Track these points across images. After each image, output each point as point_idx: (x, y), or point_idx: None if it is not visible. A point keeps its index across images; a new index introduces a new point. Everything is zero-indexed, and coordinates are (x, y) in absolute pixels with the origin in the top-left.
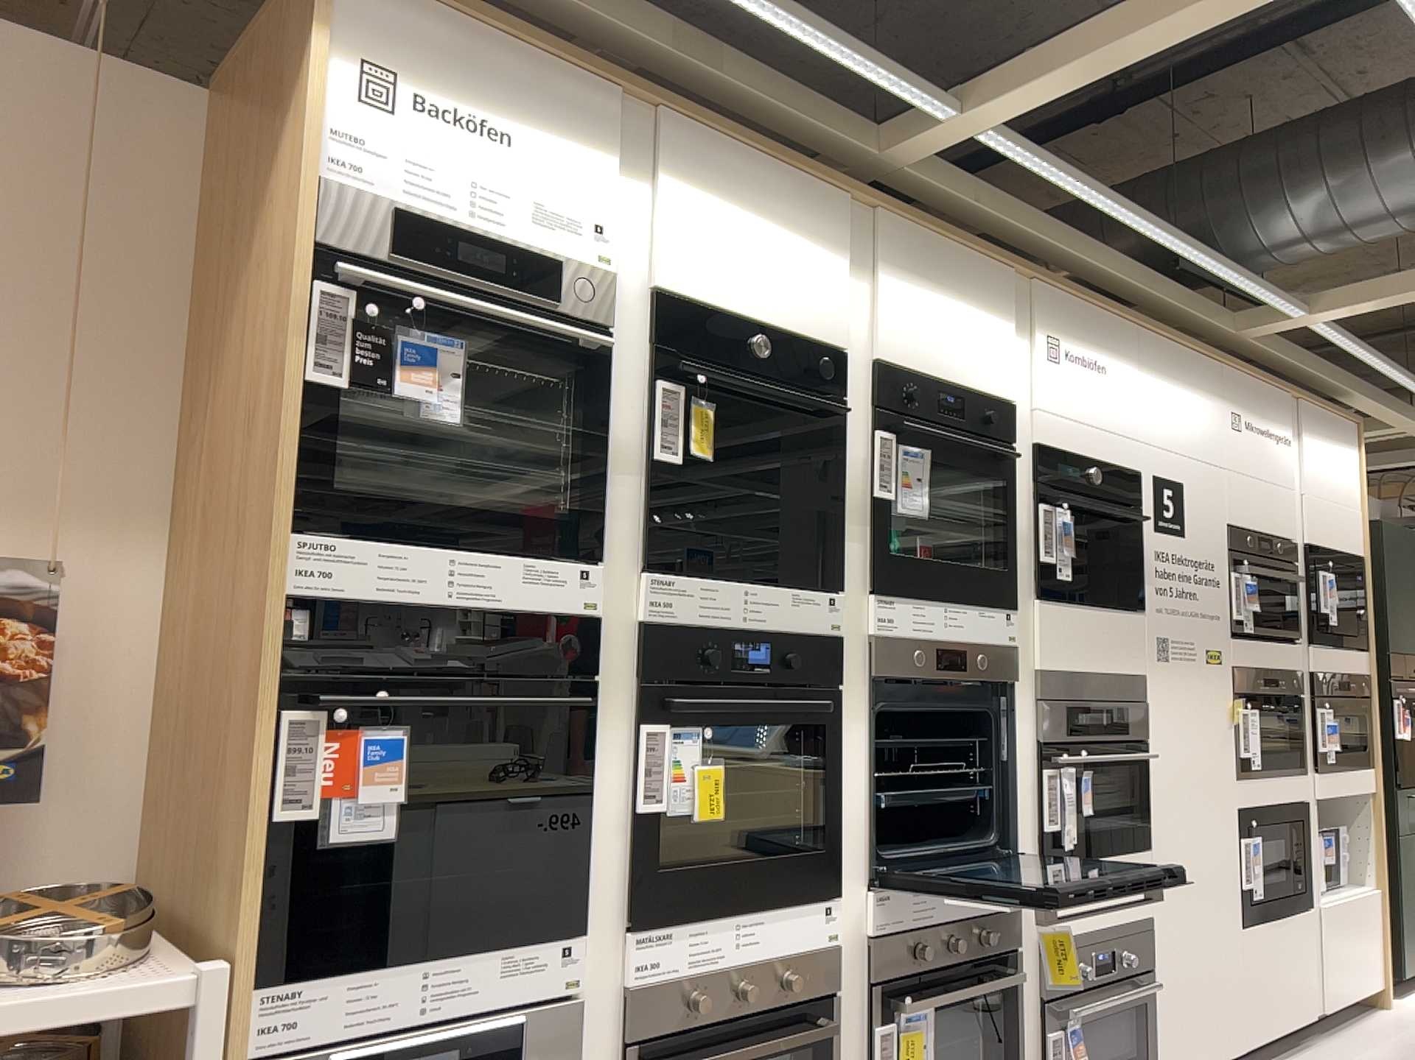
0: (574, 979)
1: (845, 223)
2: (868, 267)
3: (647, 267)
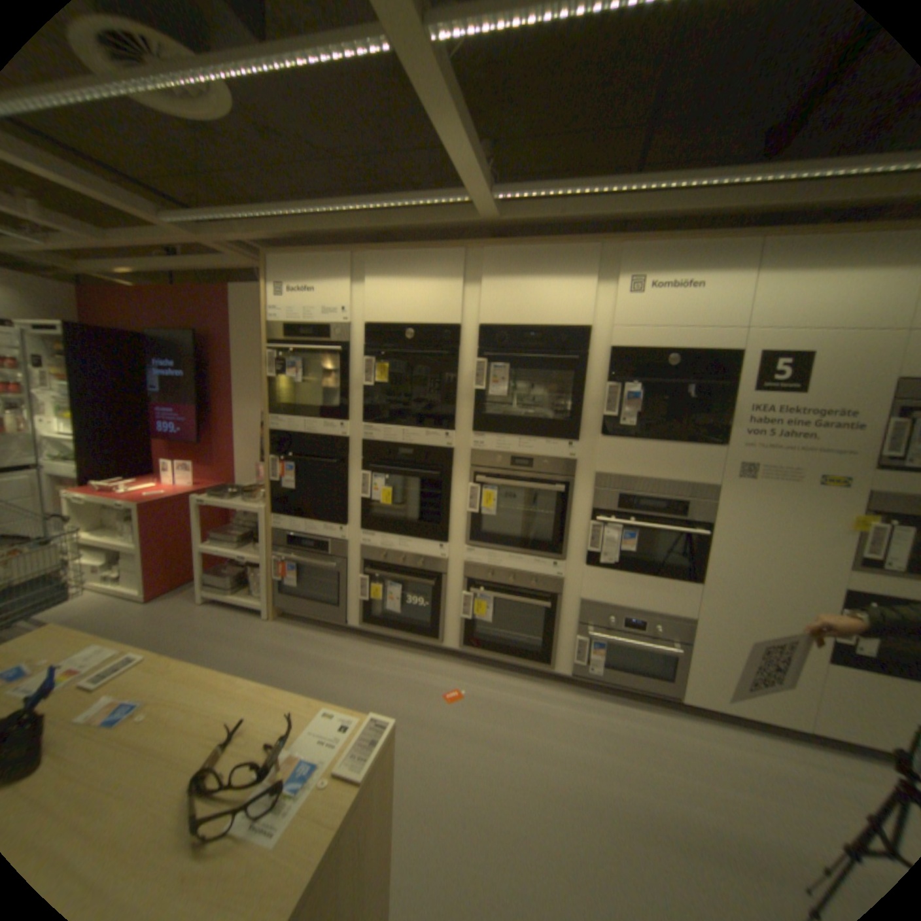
0: (342, 542)
1: (468, 257)
2: (482, 276)
3: (363, 314)
